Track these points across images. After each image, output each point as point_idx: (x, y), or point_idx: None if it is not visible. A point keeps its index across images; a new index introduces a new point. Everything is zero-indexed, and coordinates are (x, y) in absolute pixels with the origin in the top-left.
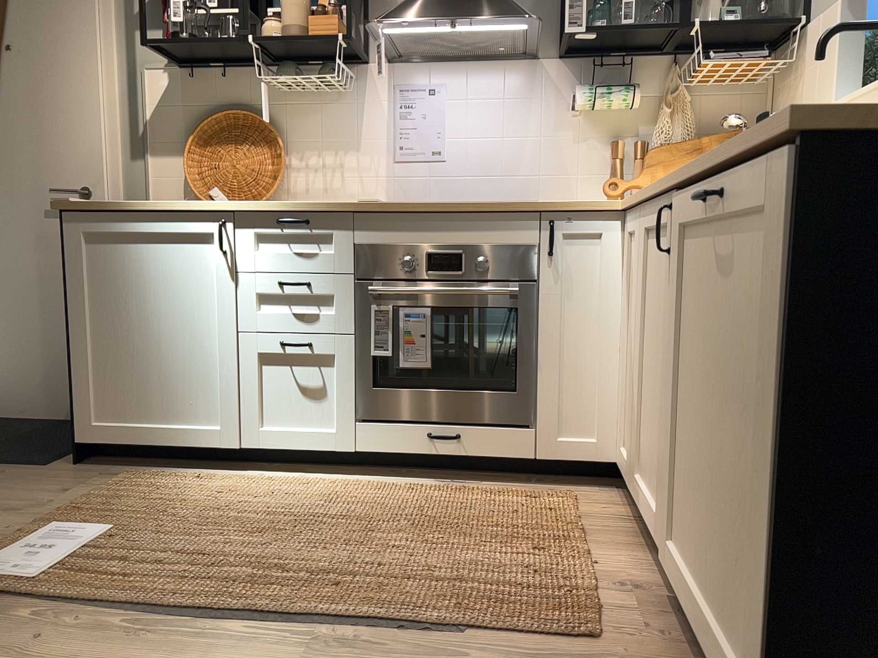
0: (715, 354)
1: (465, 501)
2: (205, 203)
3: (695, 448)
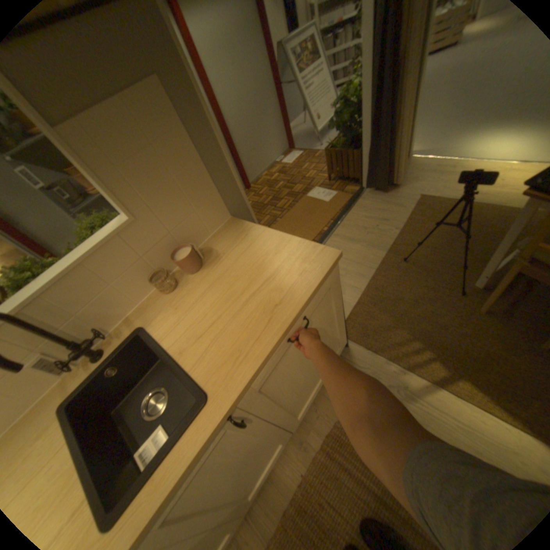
0: (298, 365)
1: None
2: None
3: (295, 396)
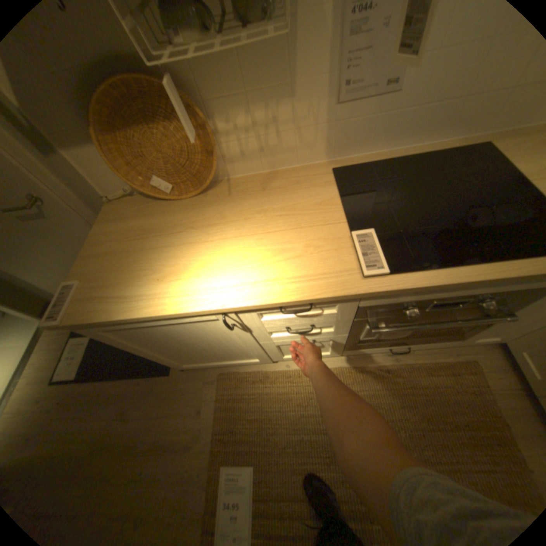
0: None
1: (417, 386)
2: (200, 309)
3: None
